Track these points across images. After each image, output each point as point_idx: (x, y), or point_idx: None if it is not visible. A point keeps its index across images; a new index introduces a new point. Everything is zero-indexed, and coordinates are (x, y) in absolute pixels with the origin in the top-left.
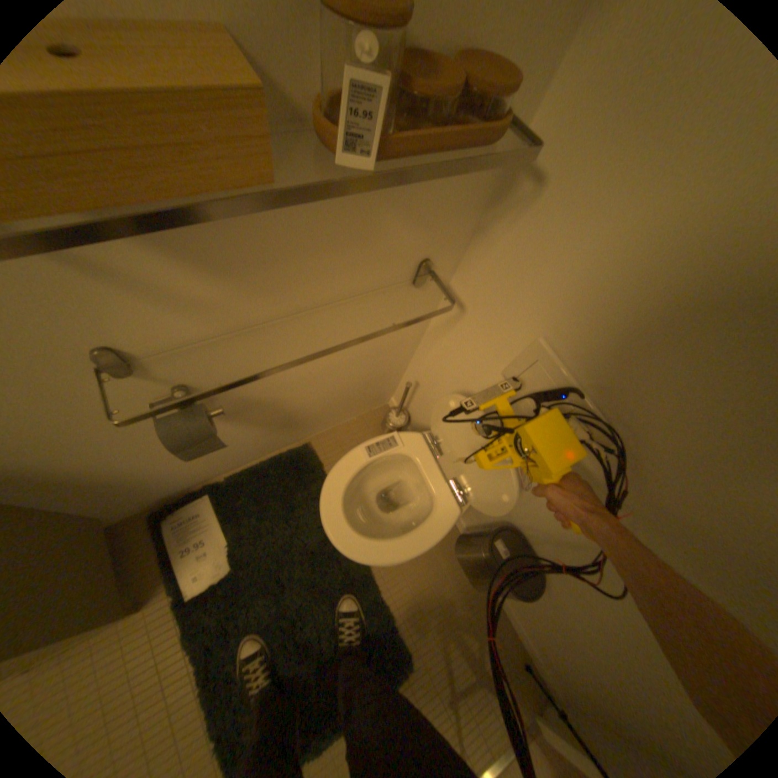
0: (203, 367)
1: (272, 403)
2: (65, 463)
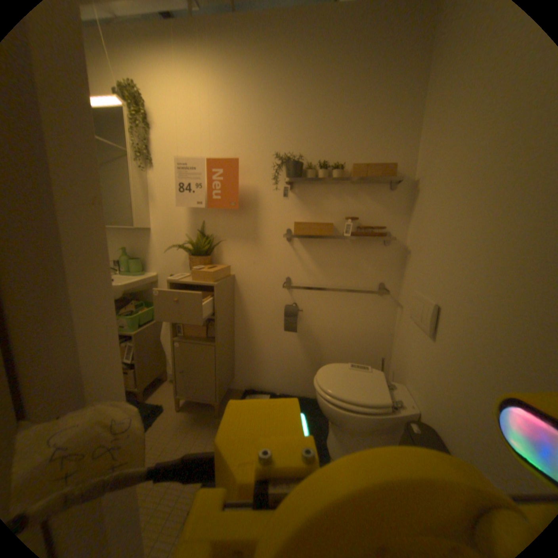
0: (304, 298)
1: (317, 339)
2: (256, 321)
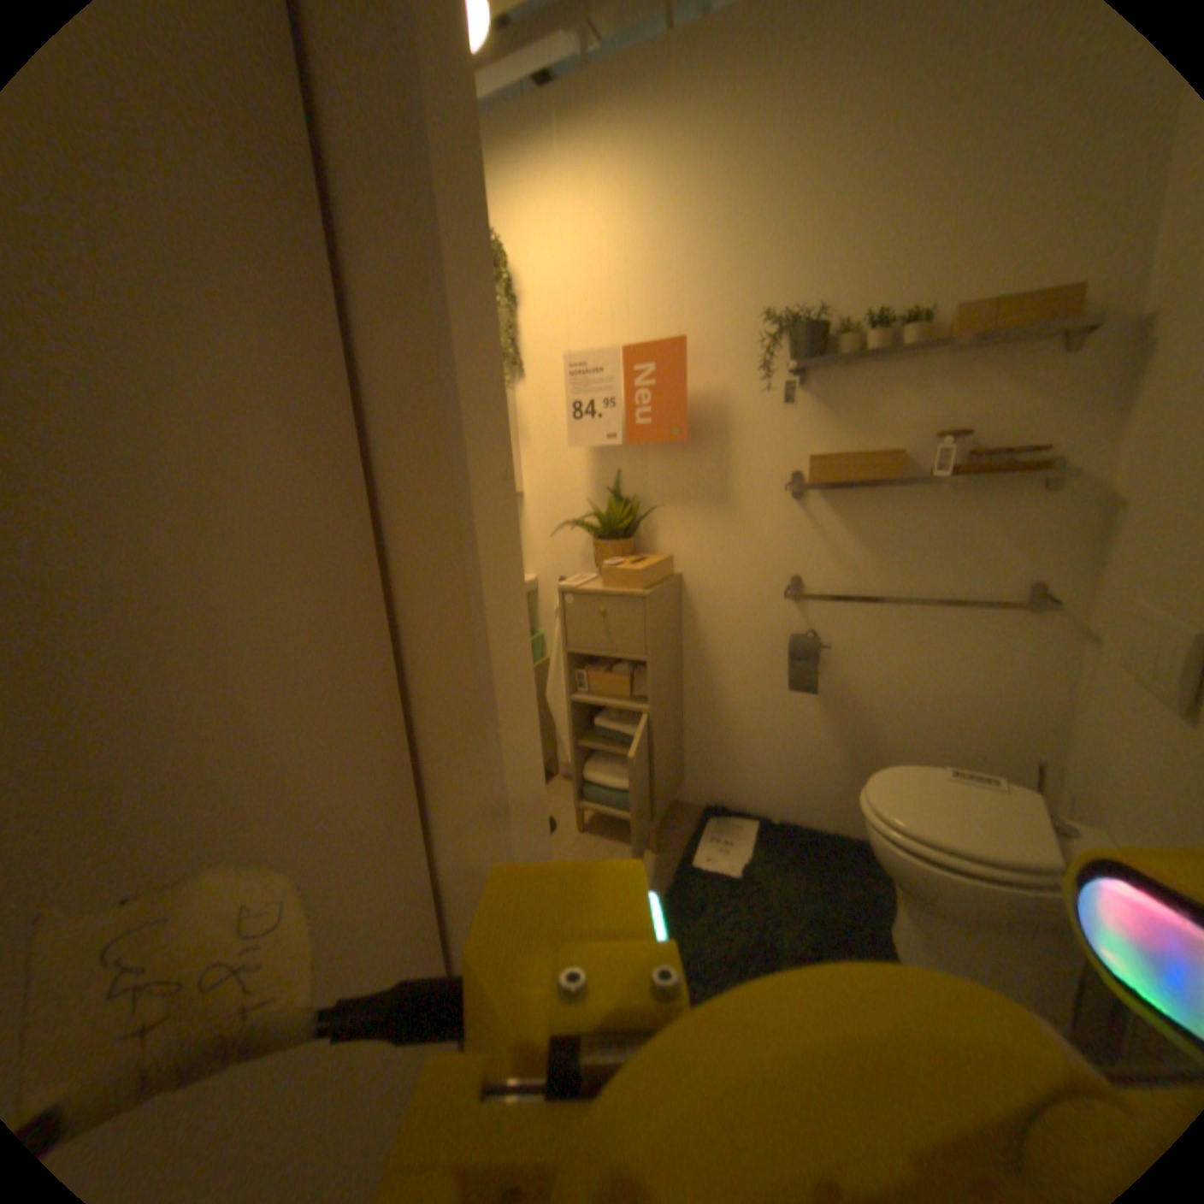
0: (836, 621)
1: (869, 712)
2: (728, 668)
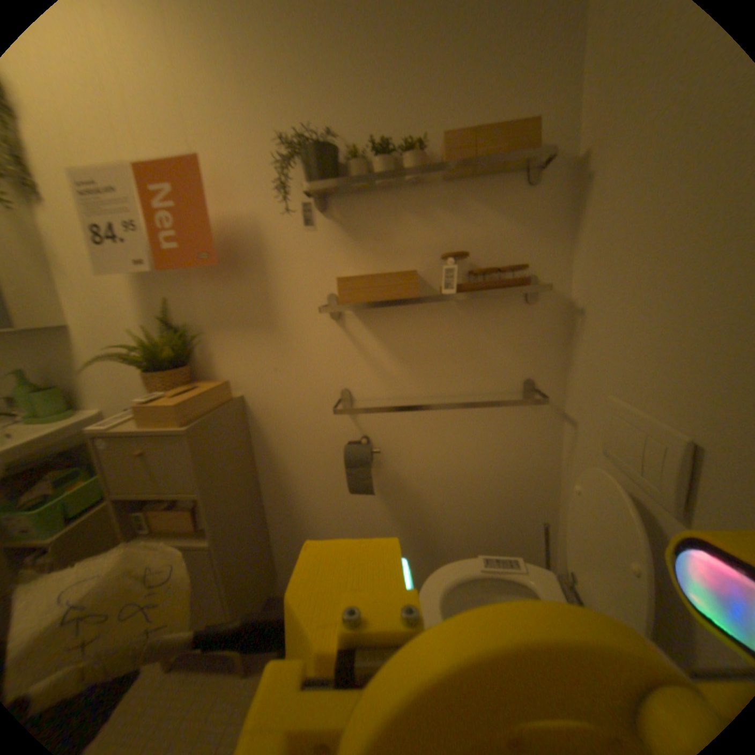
0: (382, 425)
1: (417, 498)
2: (298, 477)
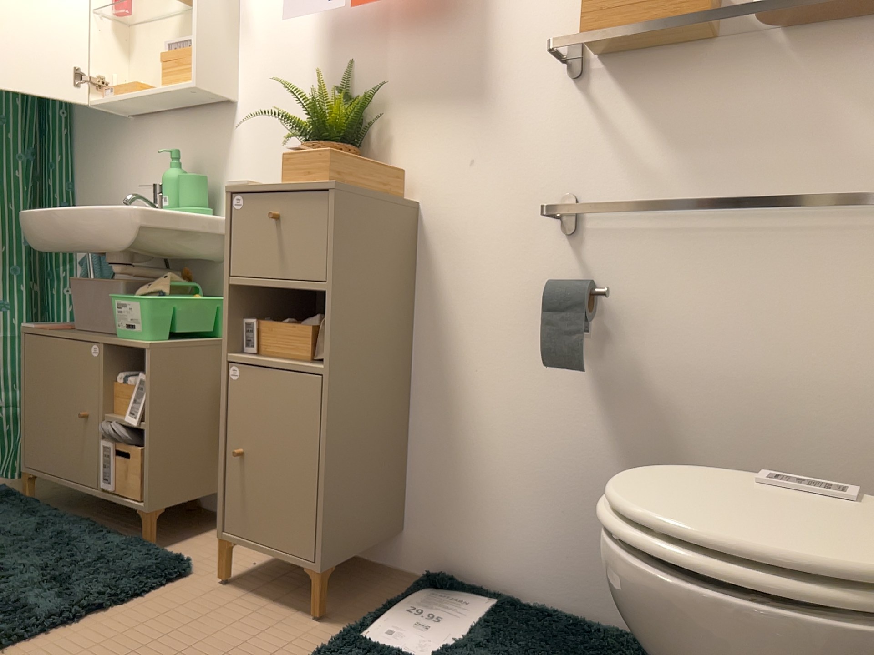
0: (617, 263)
1: (661, 410)
2: (469, 344)
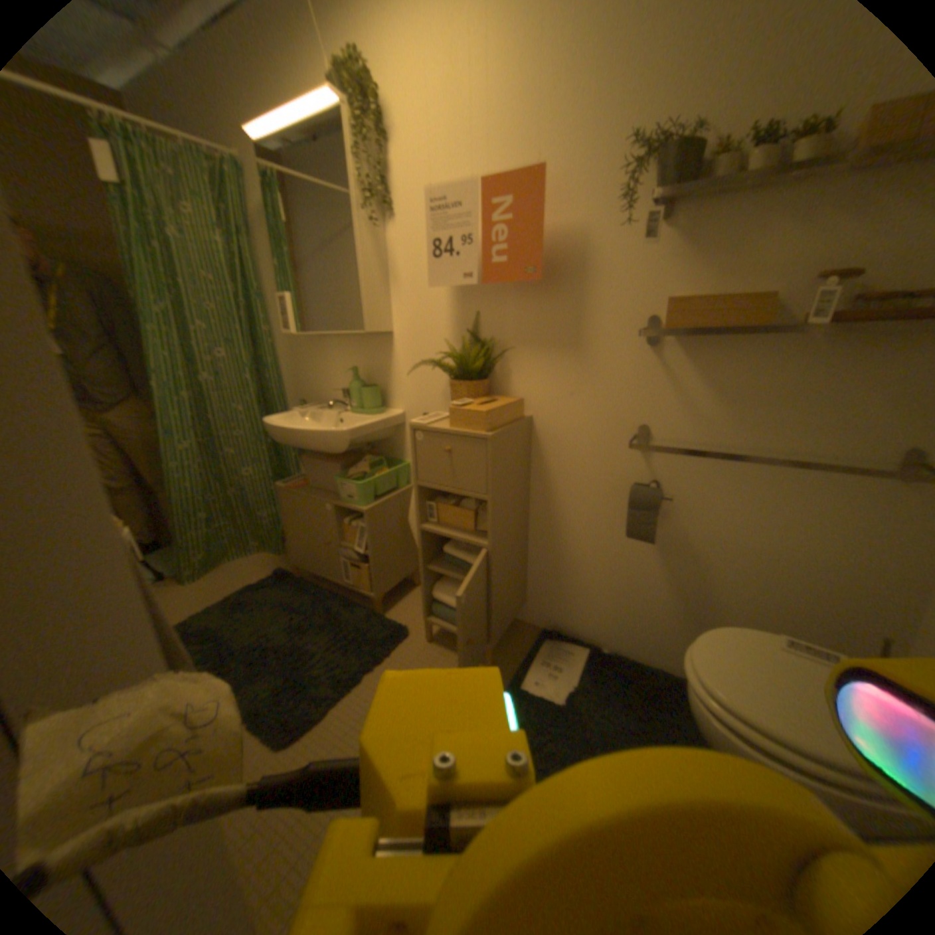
0: (680, 473)
1: (704, 565)
2: (570, 509)
